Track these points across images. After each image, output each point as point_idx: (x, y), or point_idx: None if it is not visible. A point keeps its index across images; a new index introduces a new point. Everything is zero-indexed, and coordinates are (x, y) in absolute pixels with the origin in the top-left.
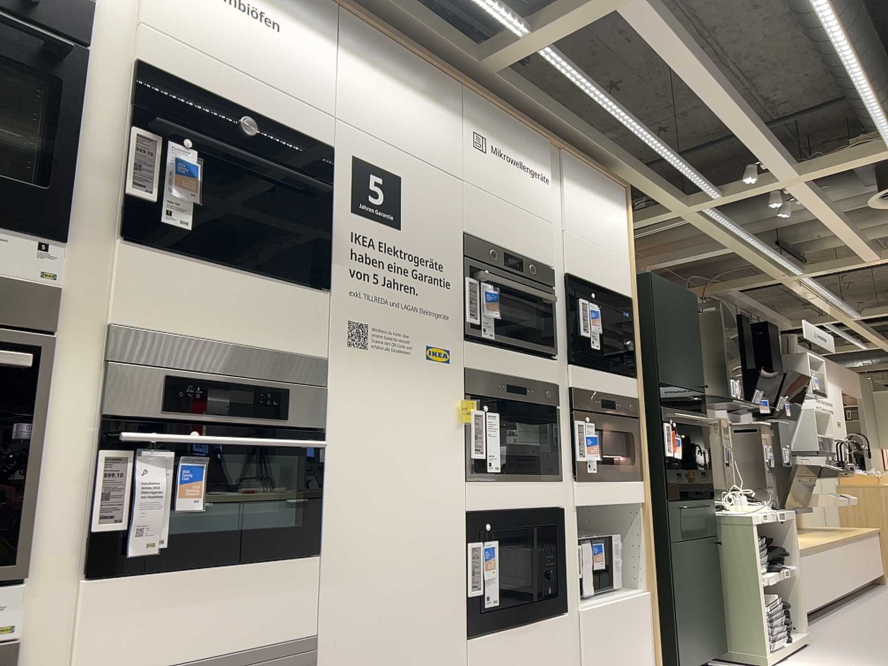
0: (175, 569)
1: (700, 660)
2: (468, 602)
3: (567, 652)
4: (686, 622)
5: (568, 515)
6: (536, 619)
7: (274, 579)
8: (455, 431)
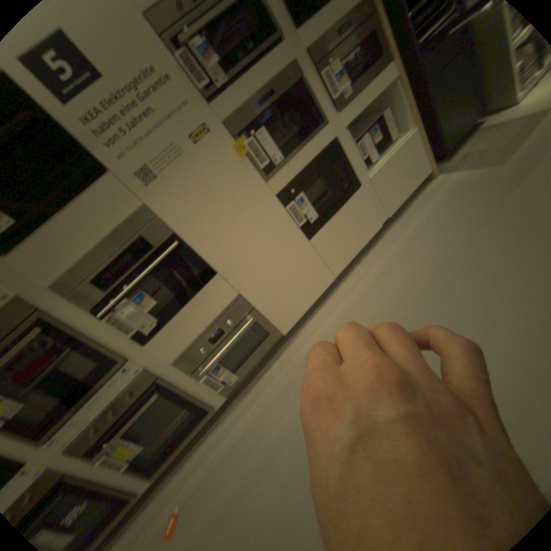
0: (170, 319)
1: (465, 133)
2: (301, 228)
3: (369, 201)
4: (451, 121)
5: (344, 135)
6: (344, 203)
7: (207, 293)
8: (243, 164)
